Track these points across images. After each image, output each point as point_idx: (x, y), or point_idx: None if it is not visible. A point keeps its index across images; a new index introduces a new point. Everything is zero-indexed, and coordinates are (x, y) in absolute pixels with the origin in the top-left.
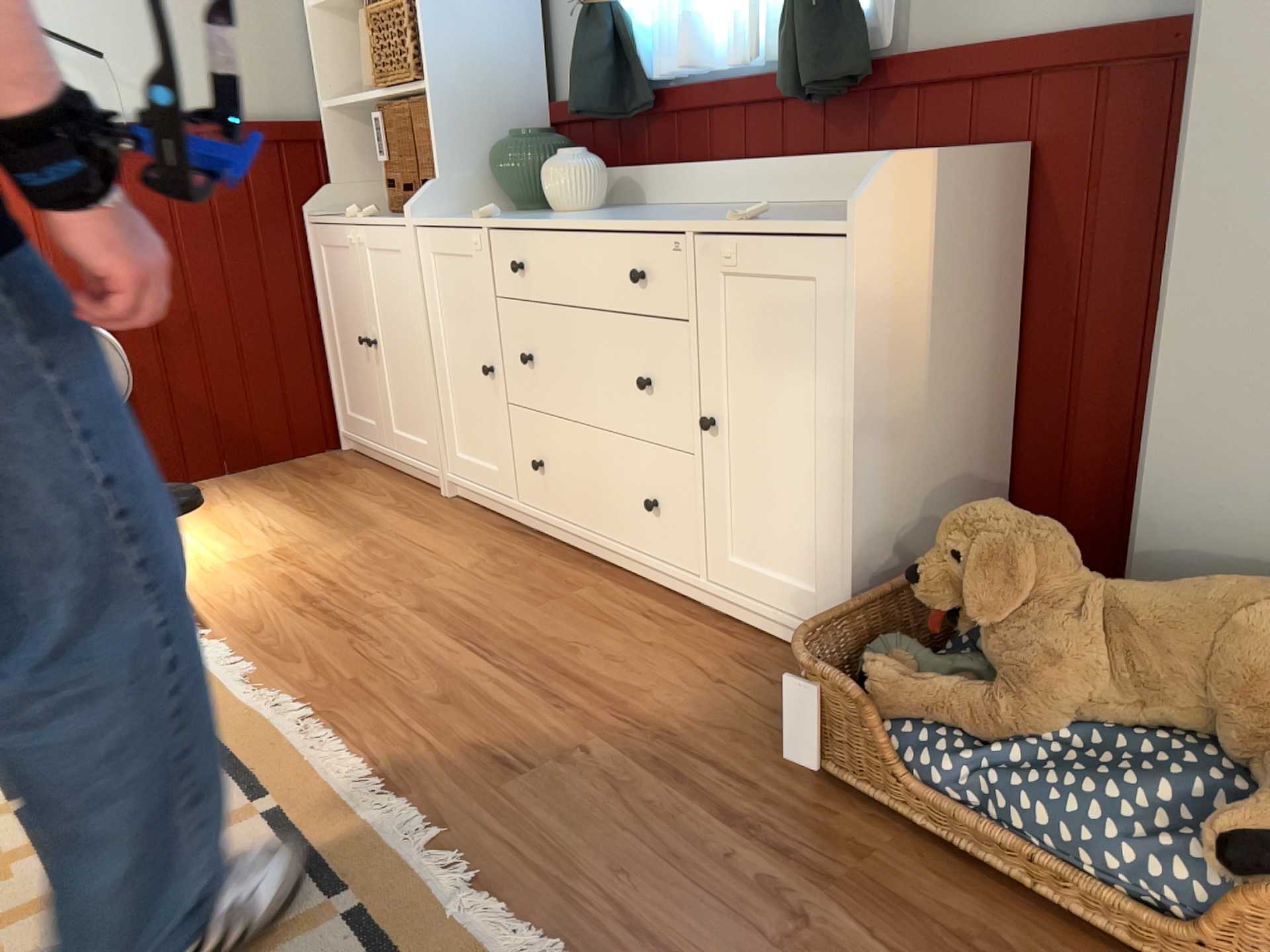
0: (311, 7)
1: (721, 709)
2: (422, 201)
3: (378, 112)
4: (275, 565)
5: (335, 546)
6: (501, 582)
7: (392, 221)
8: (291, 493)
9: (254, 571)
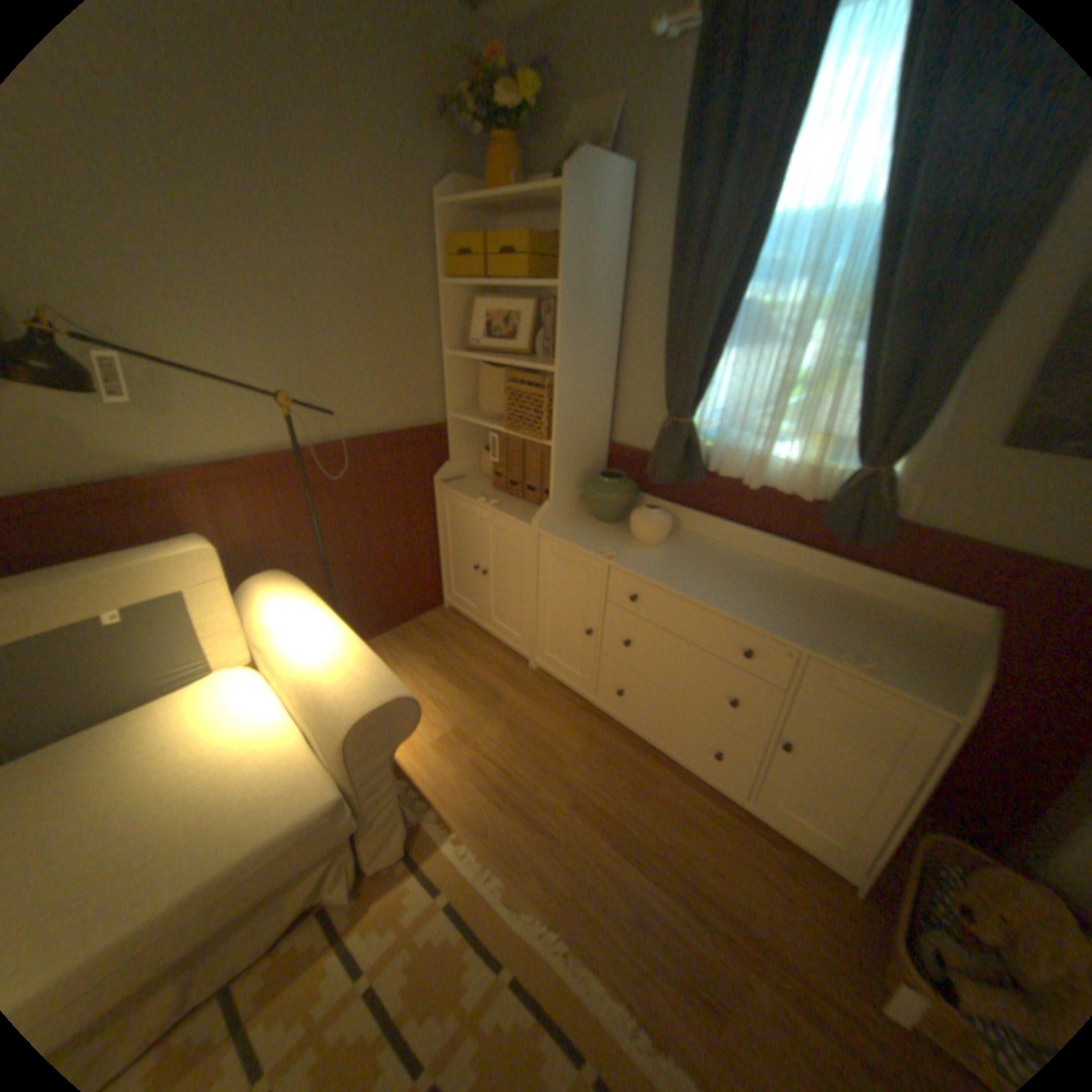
0: (446, 351)
1: (806, 934)
2: (543, 516)
3: (493, 430)
4: (460, 749)
5: (488, 726)
6: (610, 774)
7: (513, 516)
8: (433, 658)
9: (450, 757)
